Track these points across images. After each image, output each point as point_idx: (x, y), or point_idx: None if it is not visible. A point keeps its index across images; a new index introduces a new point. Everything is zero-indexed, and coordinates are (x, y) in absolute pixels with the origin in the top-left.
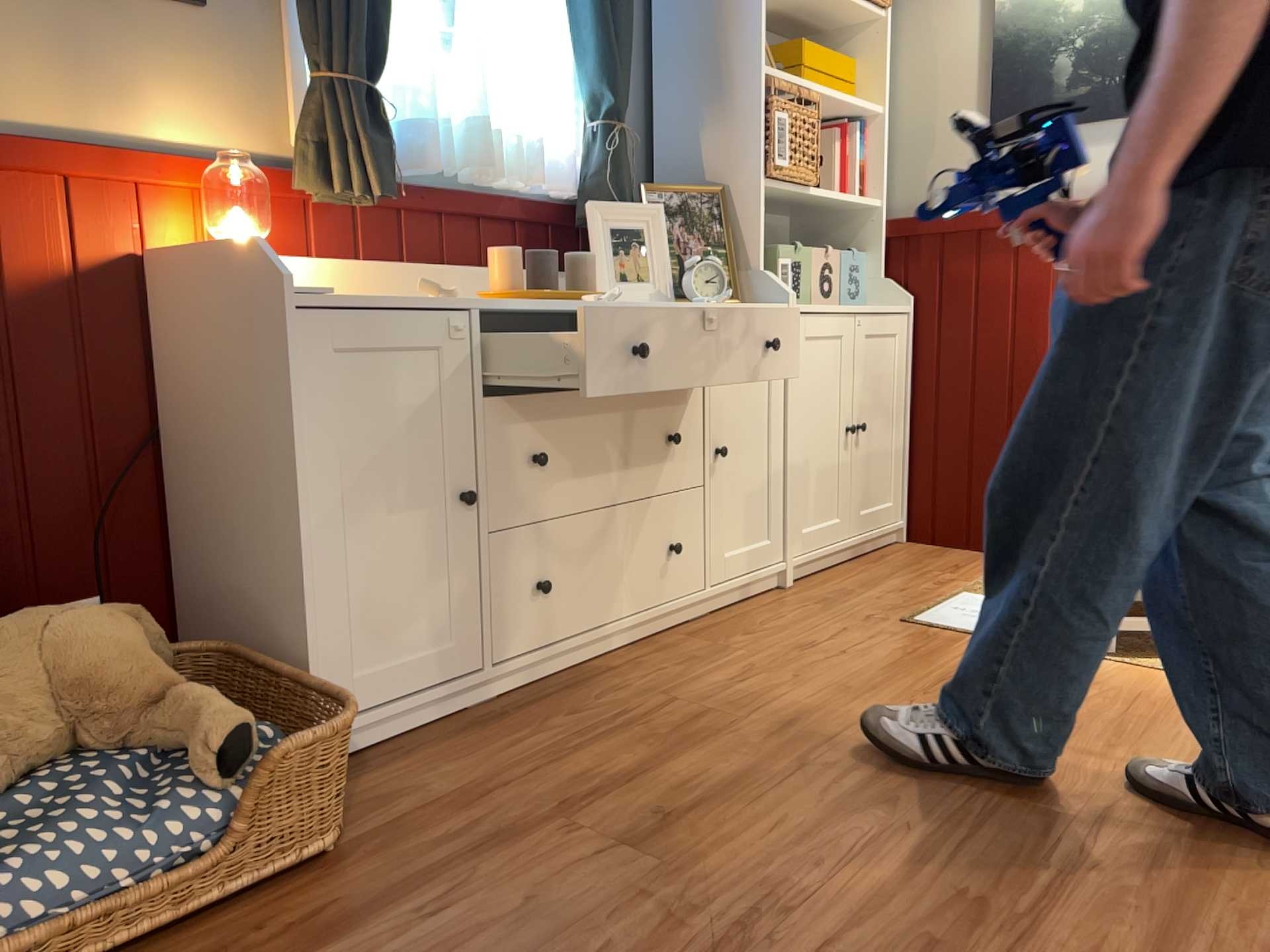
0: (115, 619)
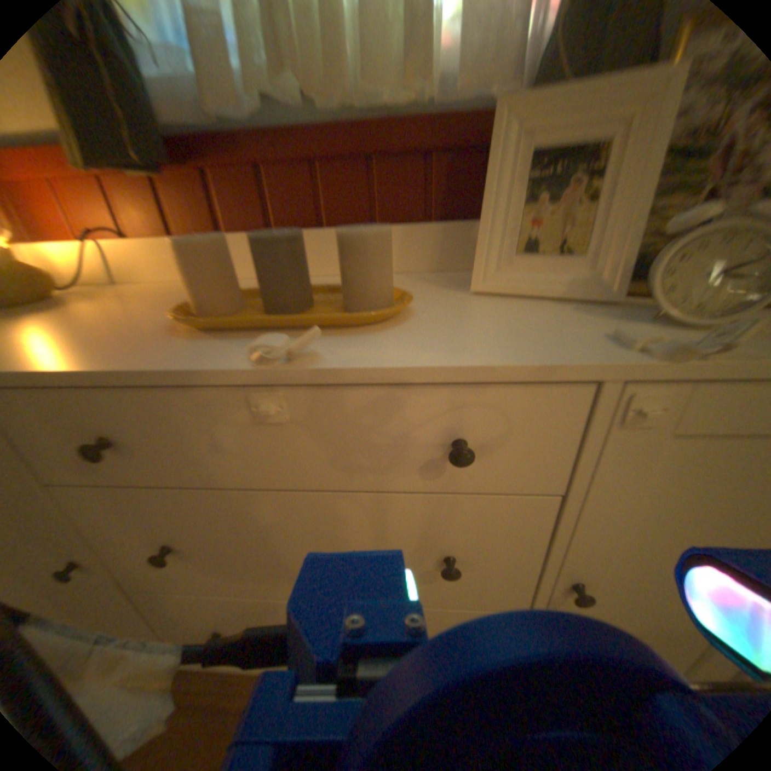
0: None
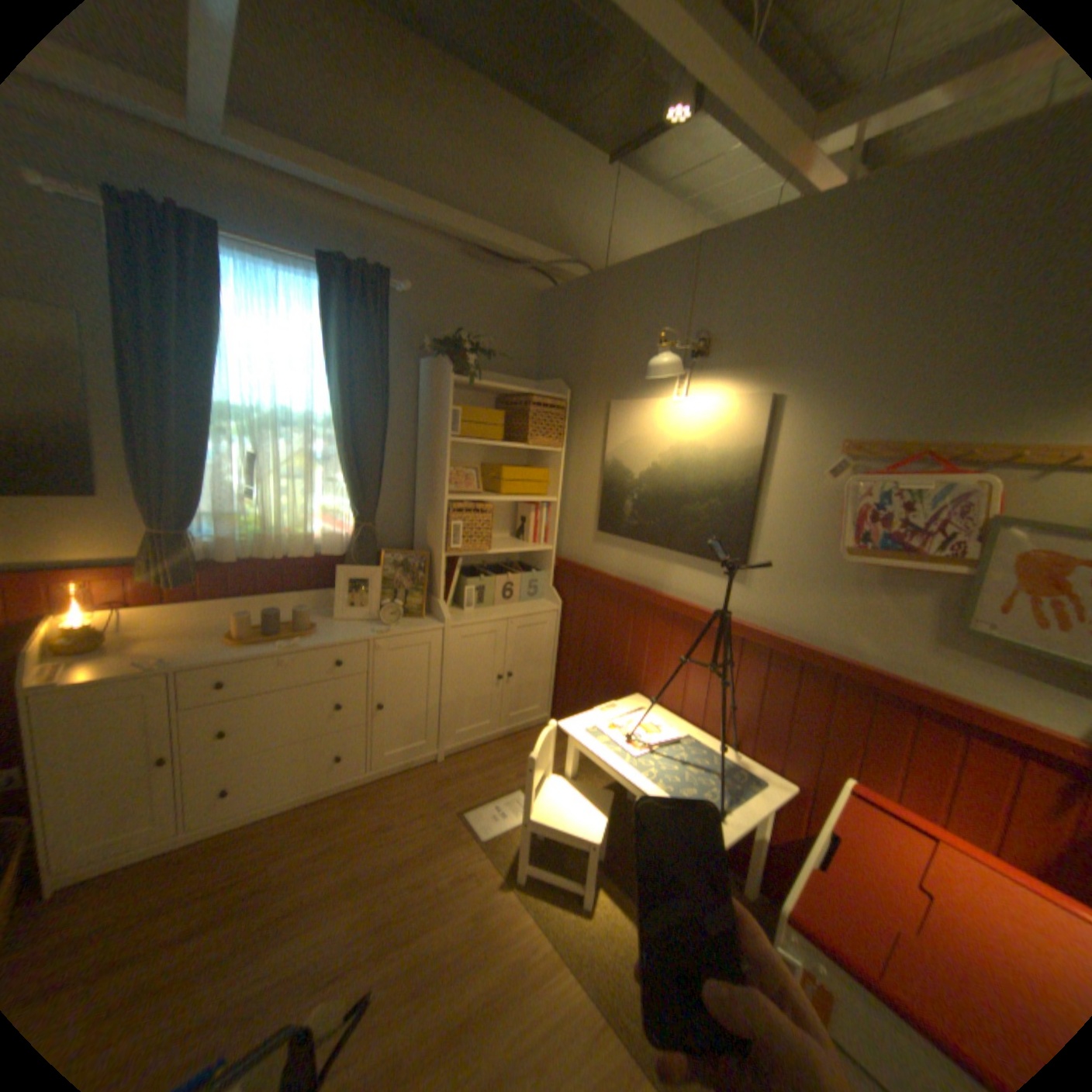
0: None
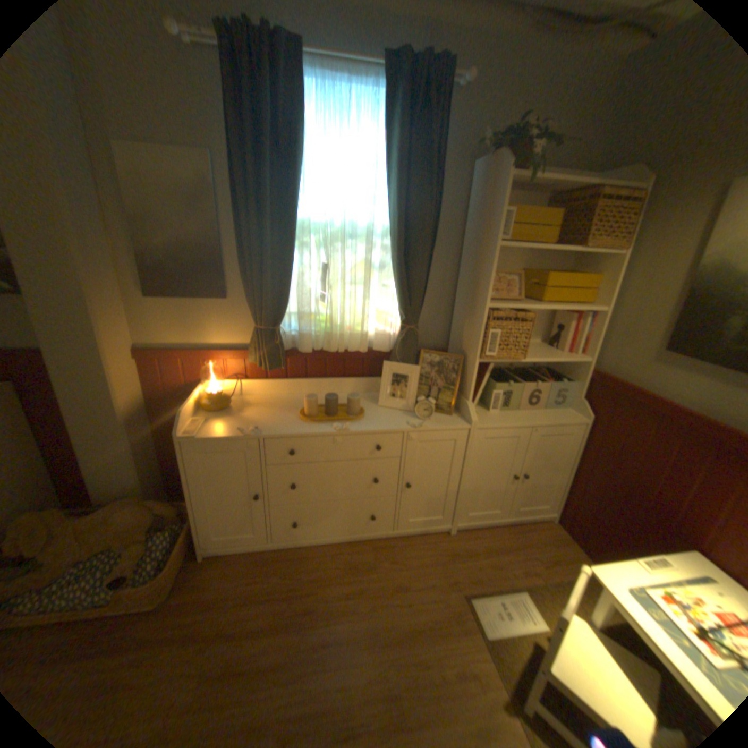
0: (134, 515)
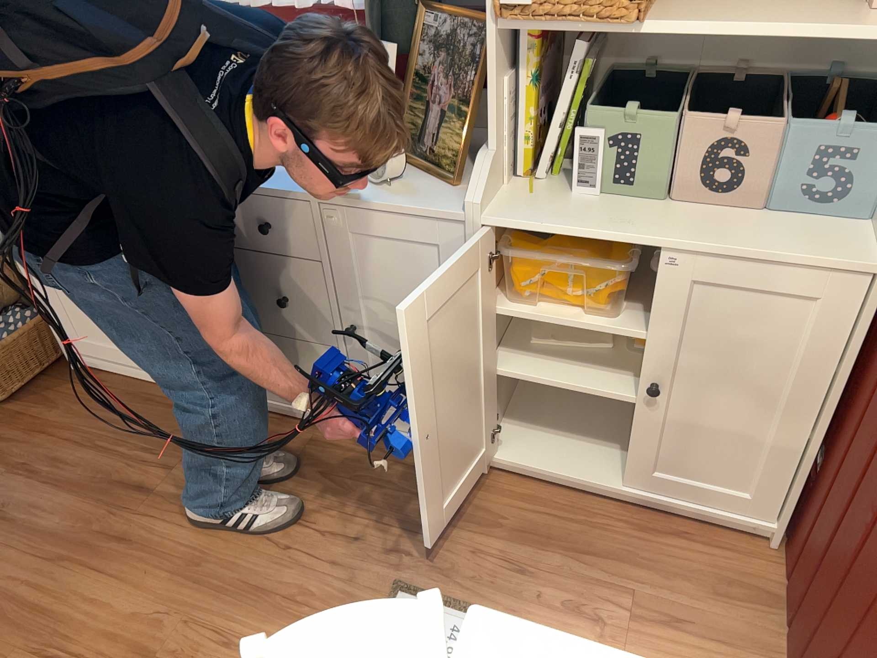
0: None
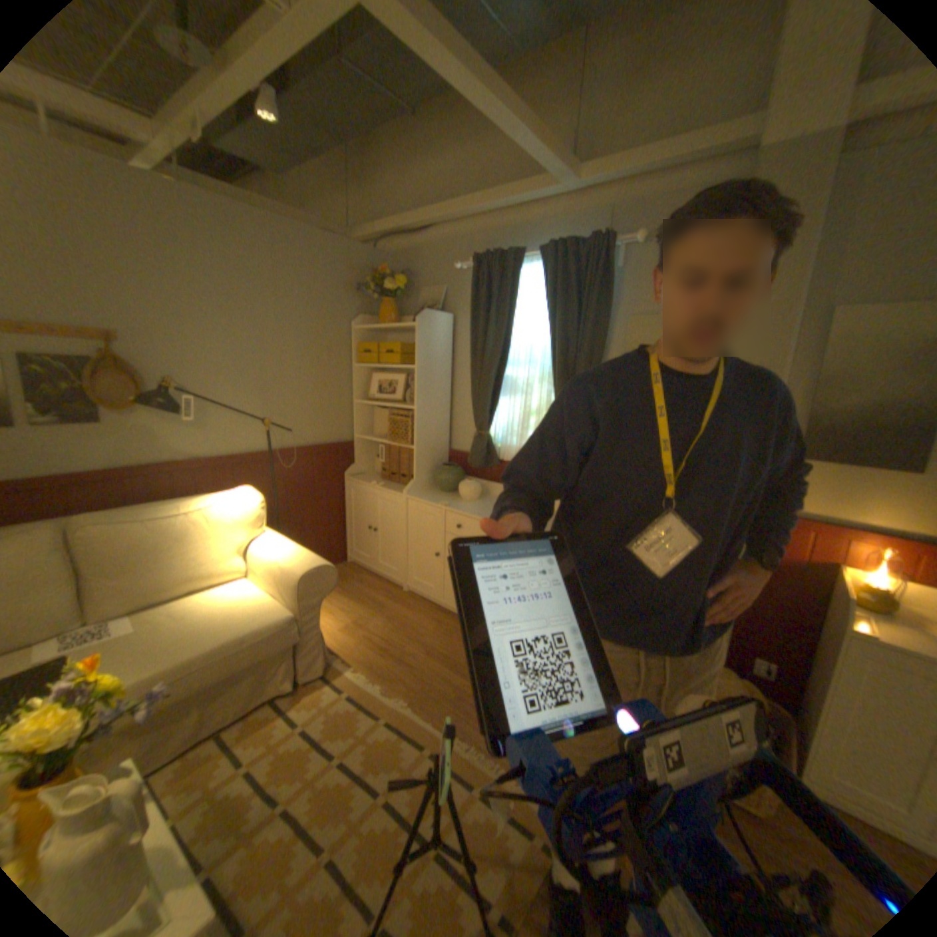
0: (739, 690)
